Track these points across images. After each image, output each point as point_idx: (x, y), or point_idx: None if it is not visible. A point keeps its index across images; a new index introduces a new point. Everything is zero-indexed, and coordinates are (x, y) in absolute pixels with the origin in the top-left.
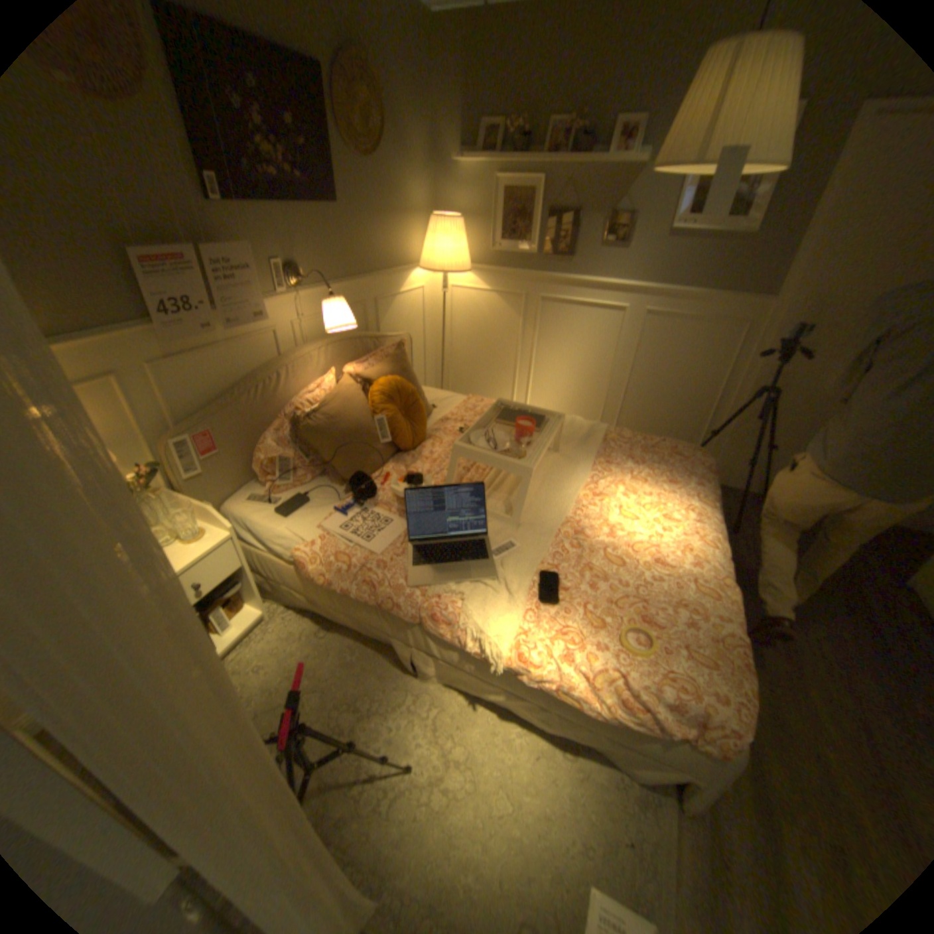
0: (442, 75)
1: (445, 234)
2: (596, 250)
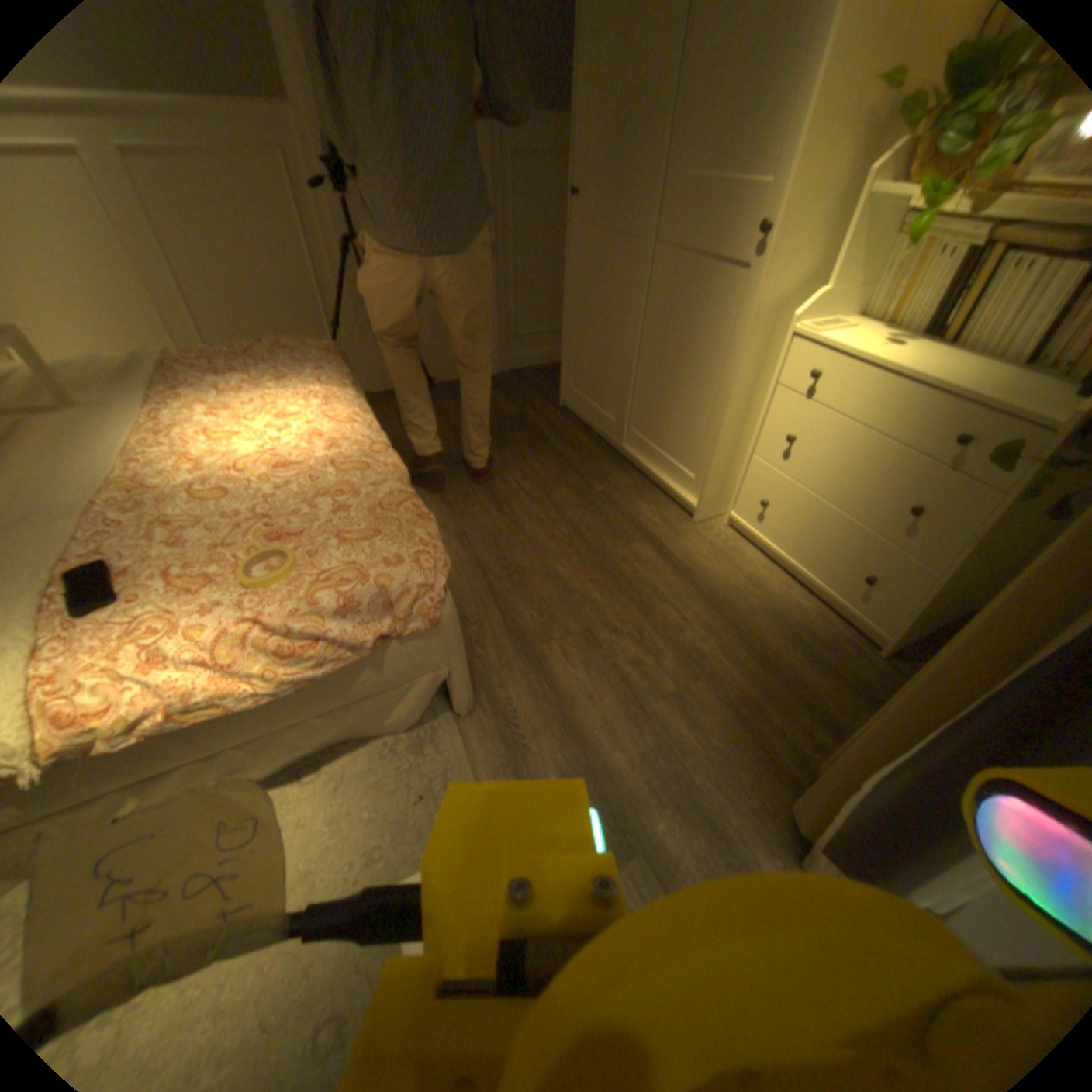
0: None
1: None
2: None
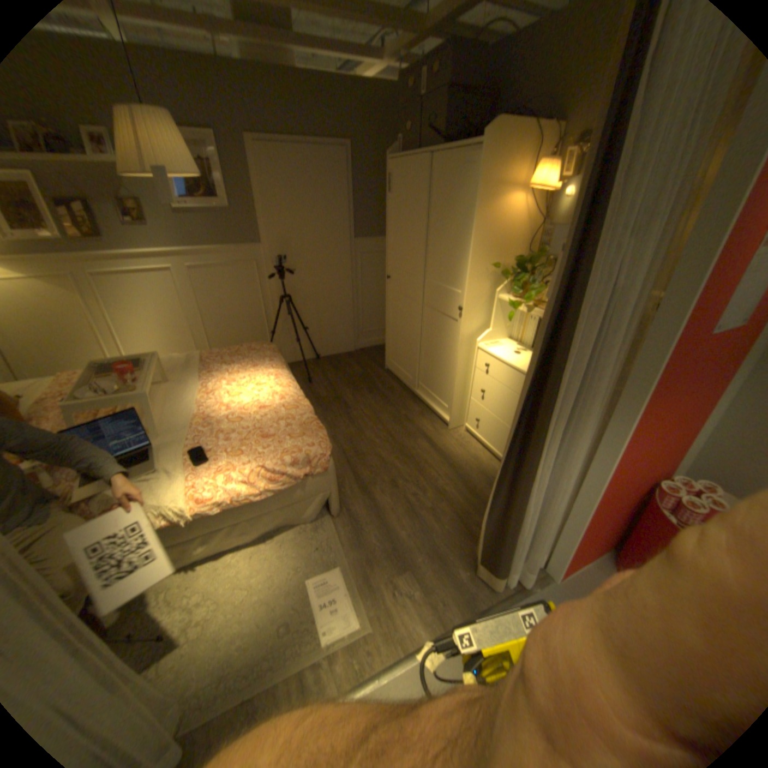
0: None
1: None
2: (120, 230)
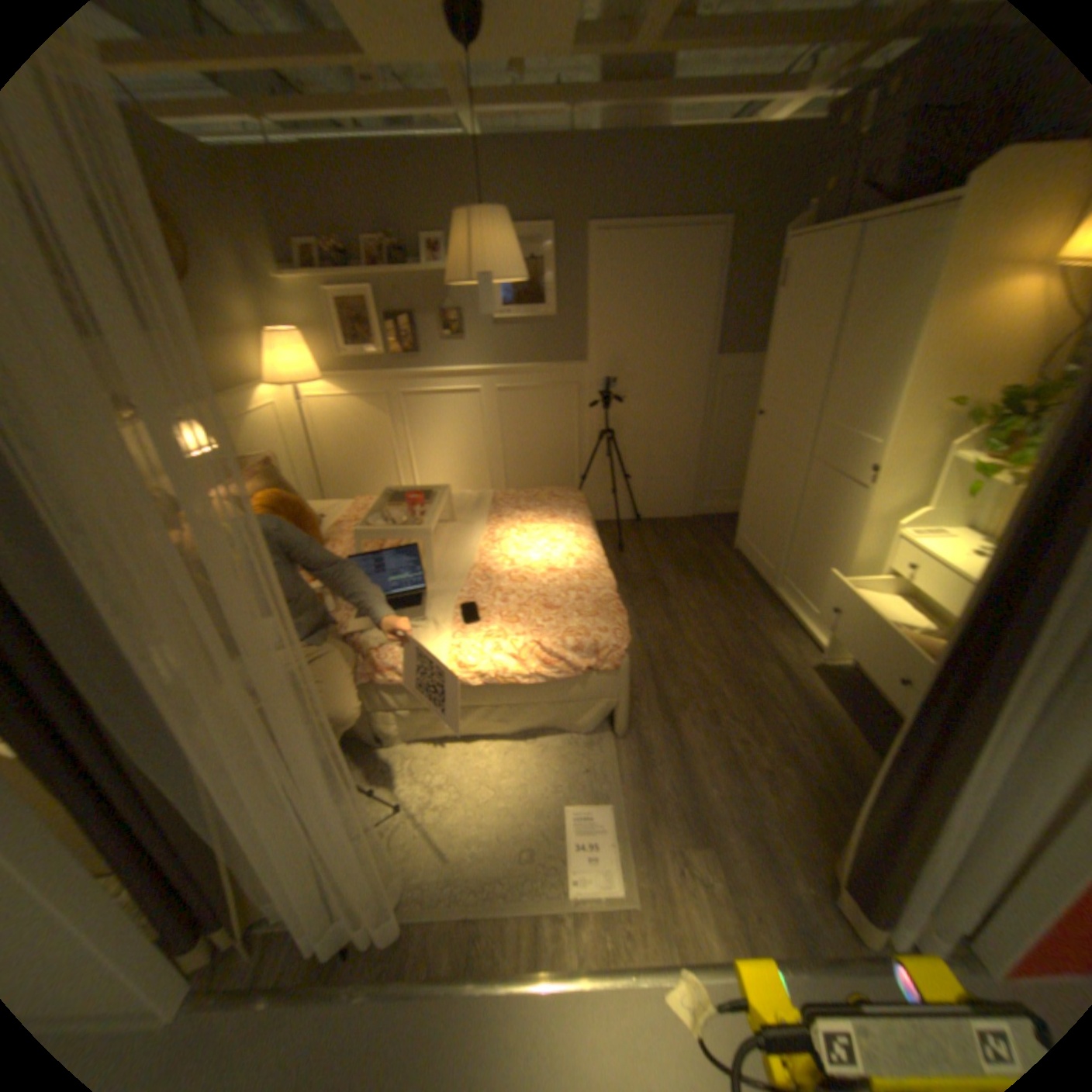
0: (240, 202)
1: (287, 348)
2: (439, 345)
